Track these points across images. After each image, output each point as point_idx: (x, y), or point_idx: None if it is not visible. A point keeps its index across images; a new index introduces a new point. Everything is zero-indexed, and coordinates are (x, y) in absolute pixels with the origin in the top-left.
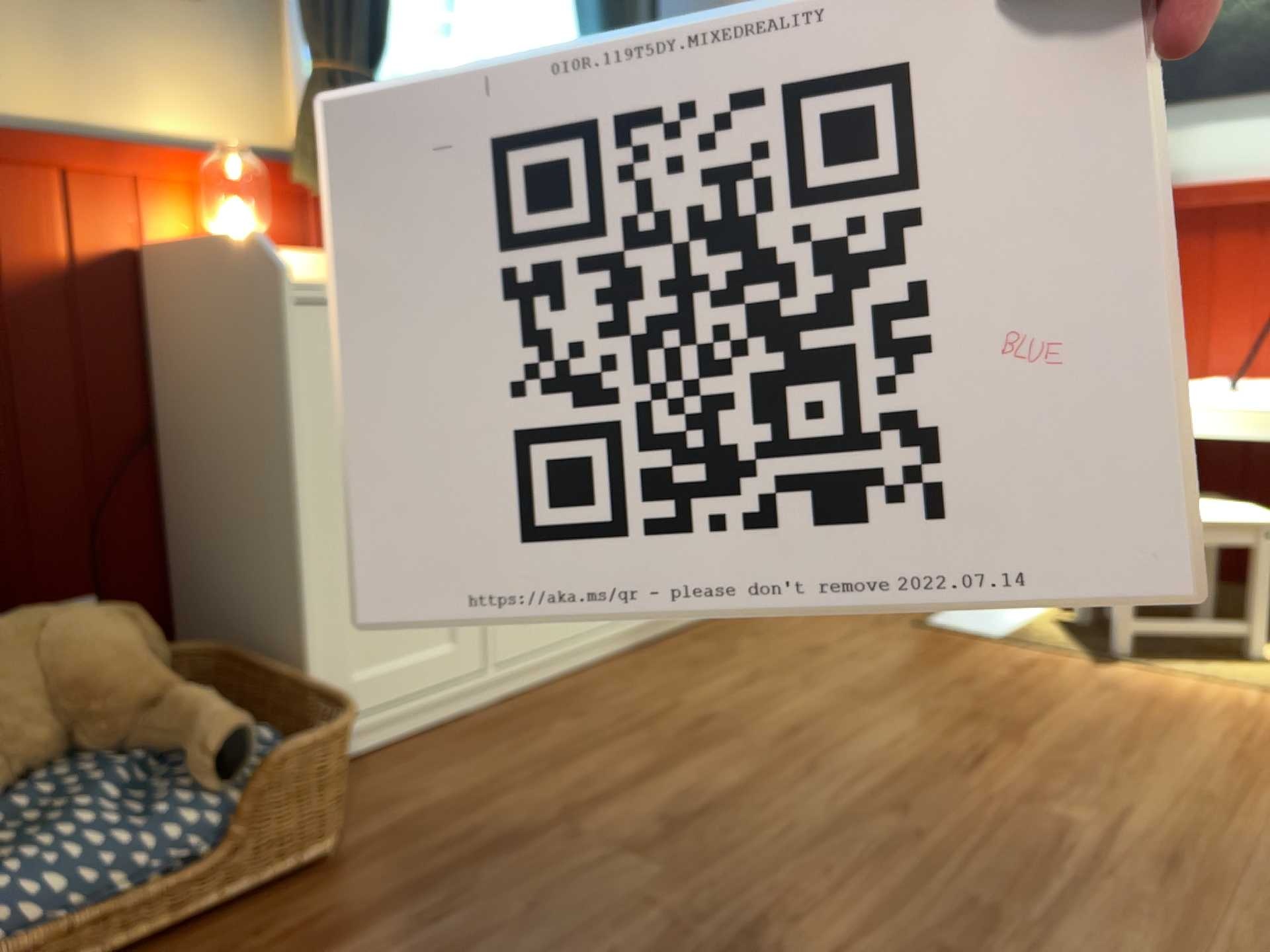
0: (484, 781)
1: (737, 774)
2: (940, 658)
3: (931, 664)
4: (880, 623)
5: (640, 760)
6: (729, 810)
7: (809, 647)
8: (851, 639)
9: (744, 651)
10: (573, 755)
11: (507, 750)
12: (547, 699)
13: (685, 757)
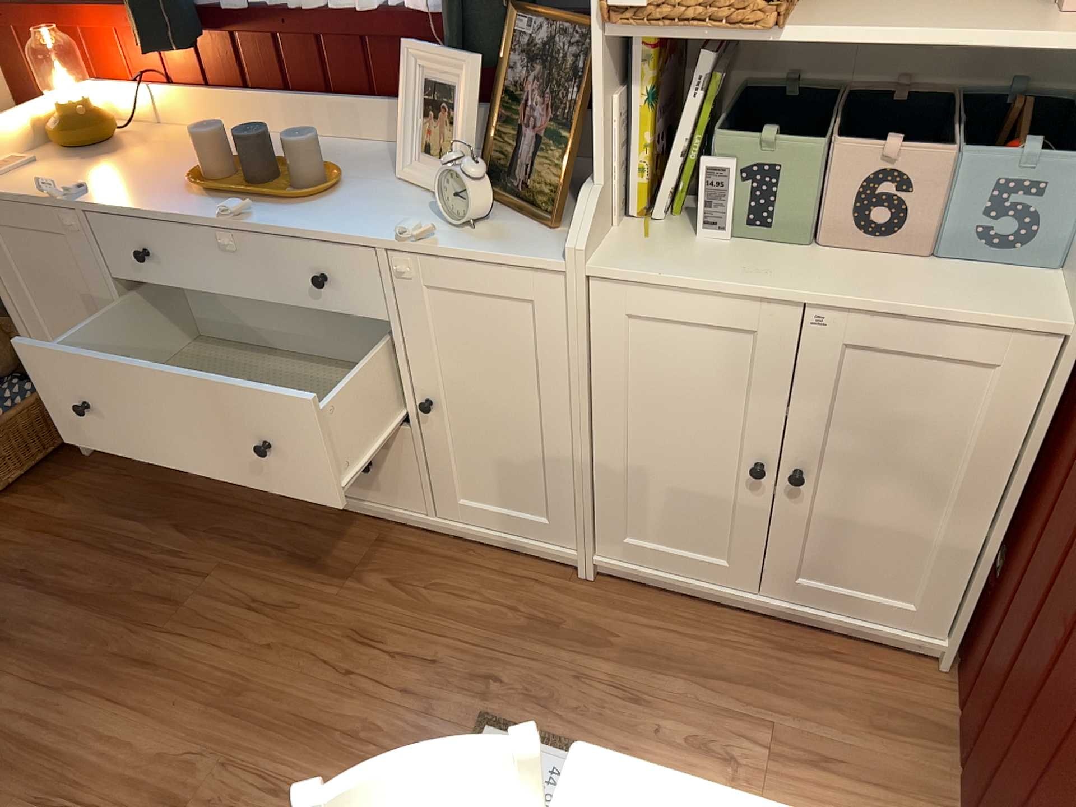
0: (76, 521)
1: (65, 645)
2: (356, 758)
3: (331, 750)
4: (476, 682)
5: (97, 584)
6: (8, 654)
7: (371, 631)
8: (405, 664)
9: (351, 584)
10: (111, 547)
11: (124, 514)
12: (218, 500)
13: (99, 607)
